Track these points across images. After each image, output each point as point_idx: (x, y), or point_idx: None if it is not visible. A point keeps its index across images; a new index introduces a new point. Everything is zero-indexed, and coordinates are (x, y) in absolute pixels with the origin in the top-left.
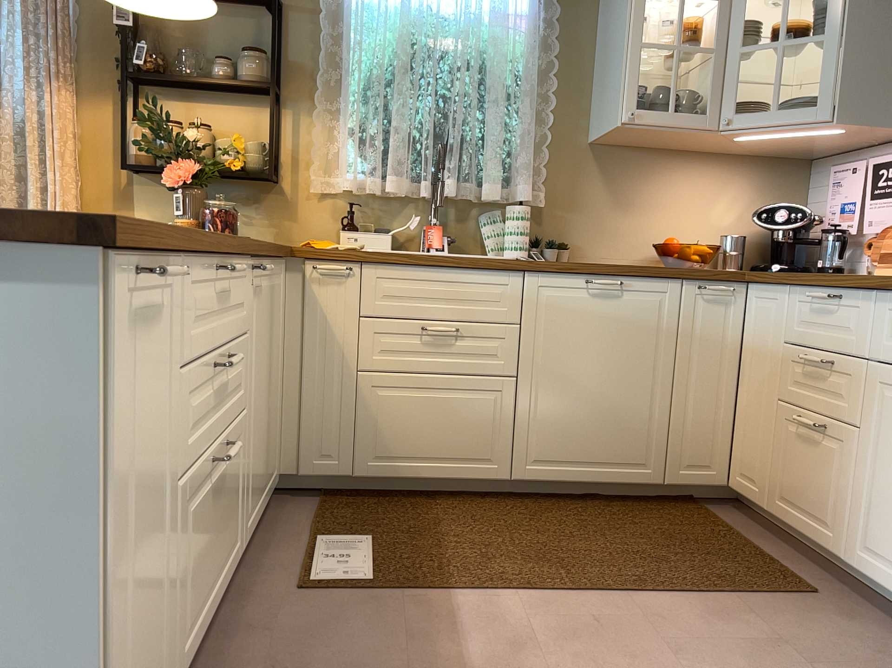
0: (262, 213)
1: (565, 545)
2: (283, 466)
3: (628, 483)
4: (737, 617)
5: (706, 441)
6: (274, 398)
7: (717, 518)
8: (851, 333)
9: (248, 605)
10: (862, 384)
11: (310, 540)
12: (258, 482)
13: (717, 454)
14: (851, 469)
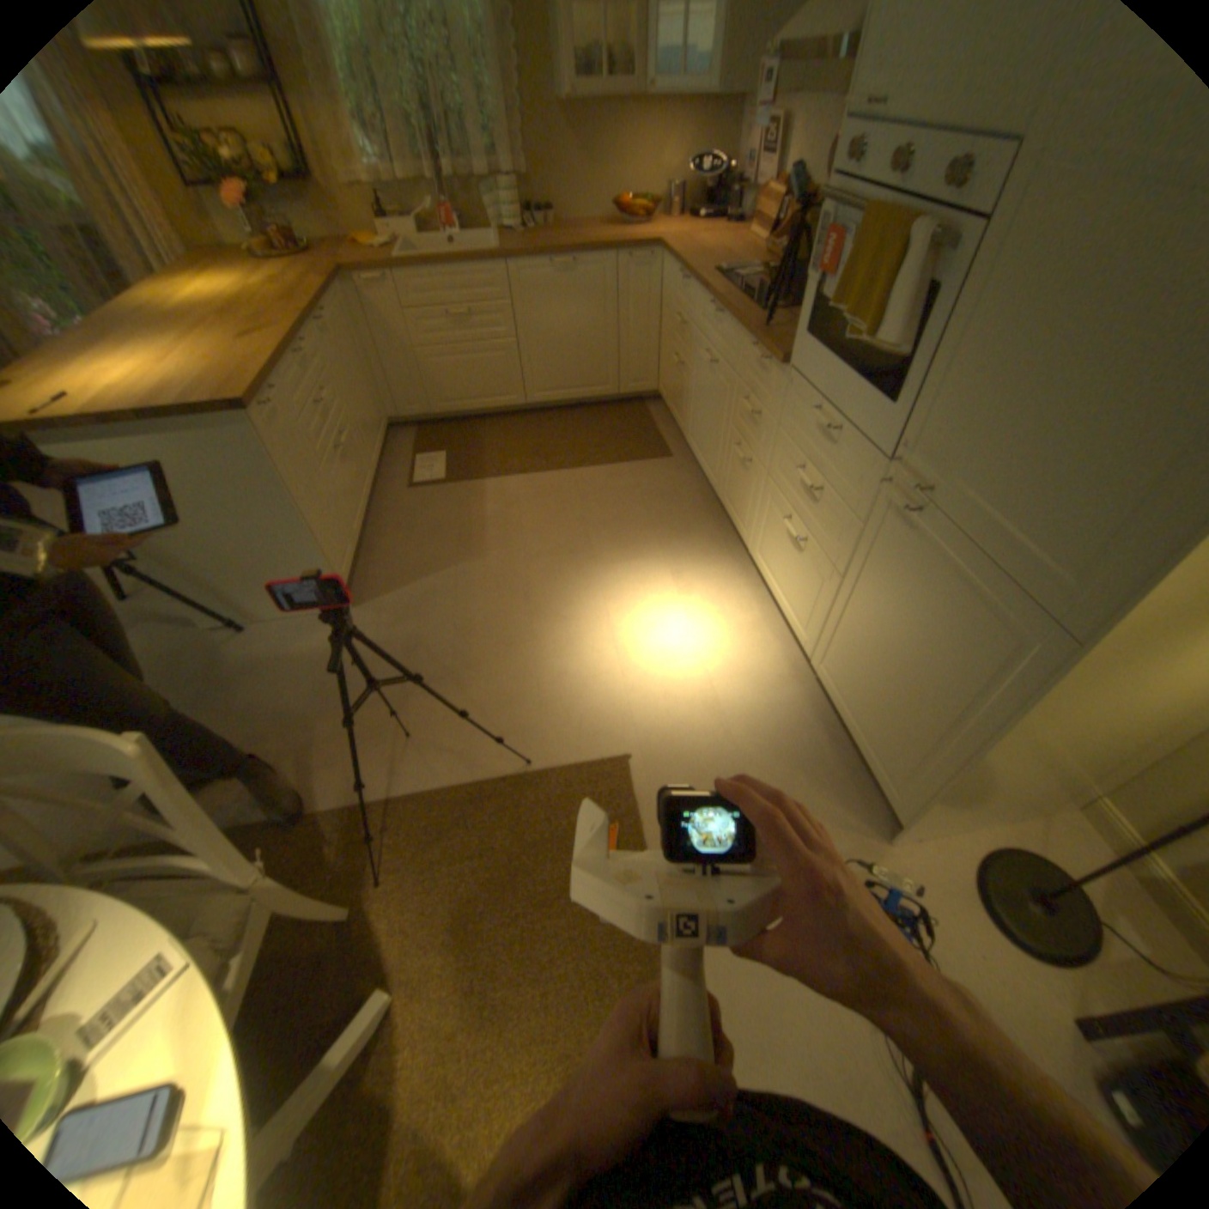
0: (307, 210)
1: (549, 444)
2: (388, 414)
3: (594, 398)
4: (621, 476)
5: (640, 366)
6: (364, 379)
7: (645, 413)
8: (690, 307)
9: (384, 499)
10: (691, 342)
11: (411, 459)
12: (370, 434)
13: (647, 373)
14: (687, 392)
